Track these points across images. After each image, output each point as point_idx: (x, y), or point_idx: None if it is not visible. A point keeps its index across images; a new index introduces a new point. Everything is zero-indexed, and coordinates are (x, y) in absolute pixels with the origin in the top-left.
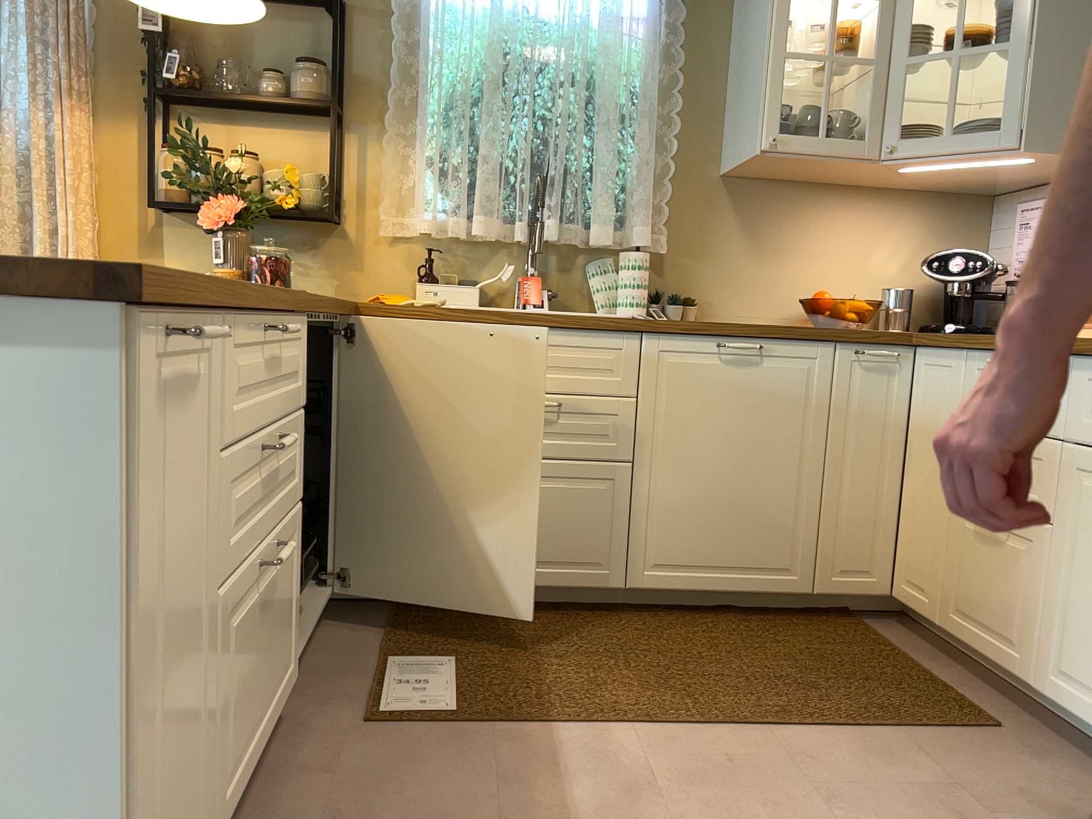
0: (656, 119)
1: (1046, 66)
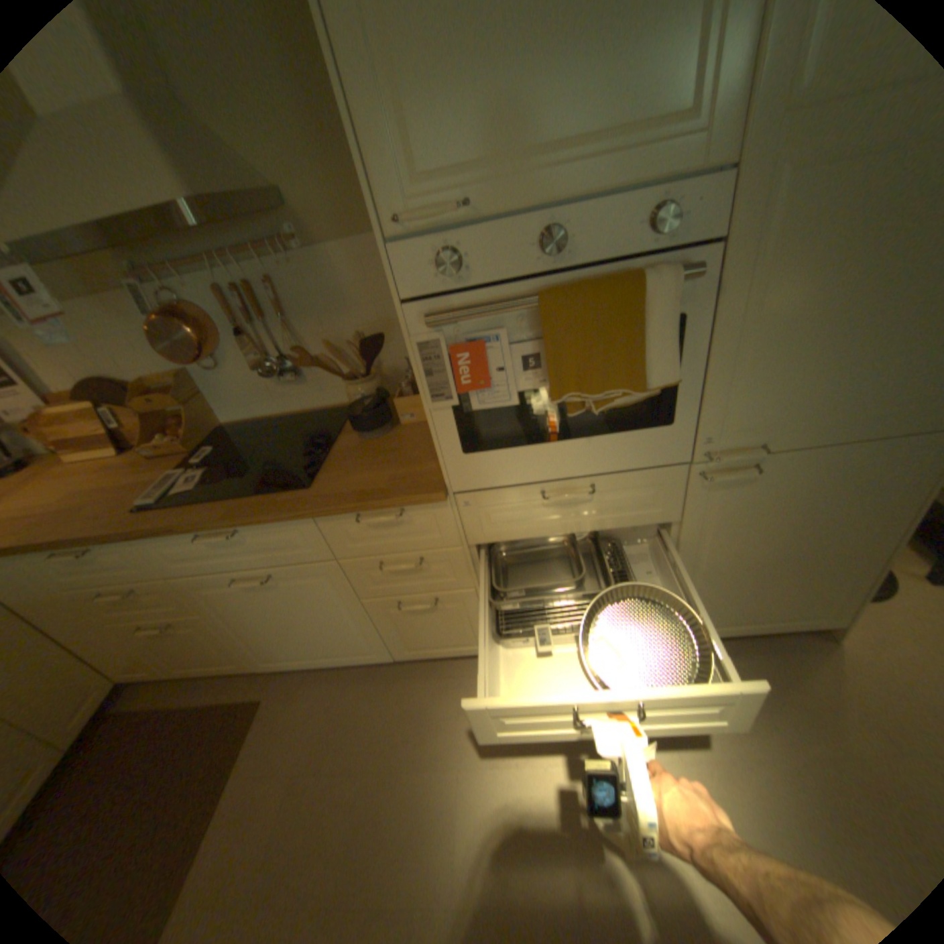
0: None
1: None
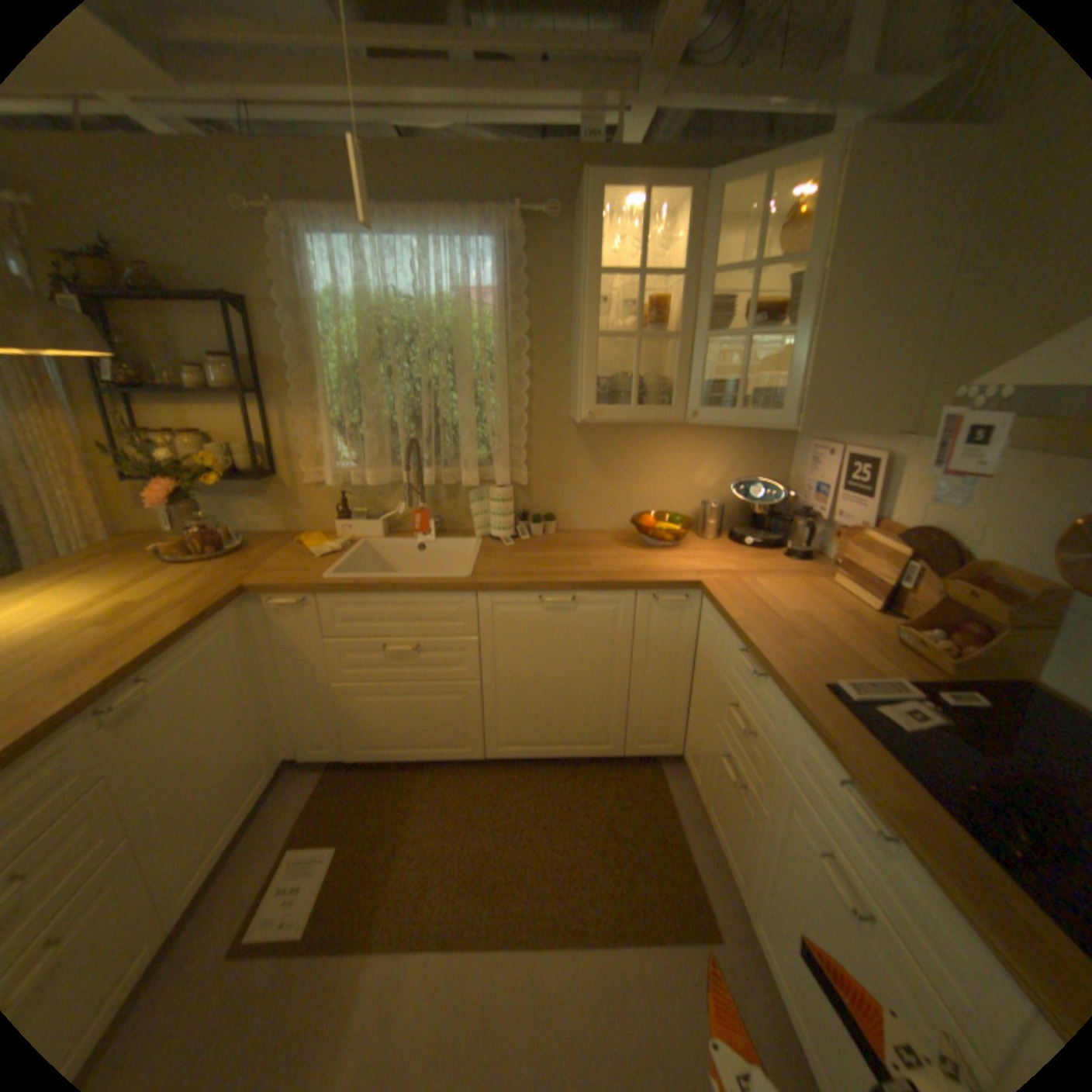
0: (511, 375)
1: (828, 352)
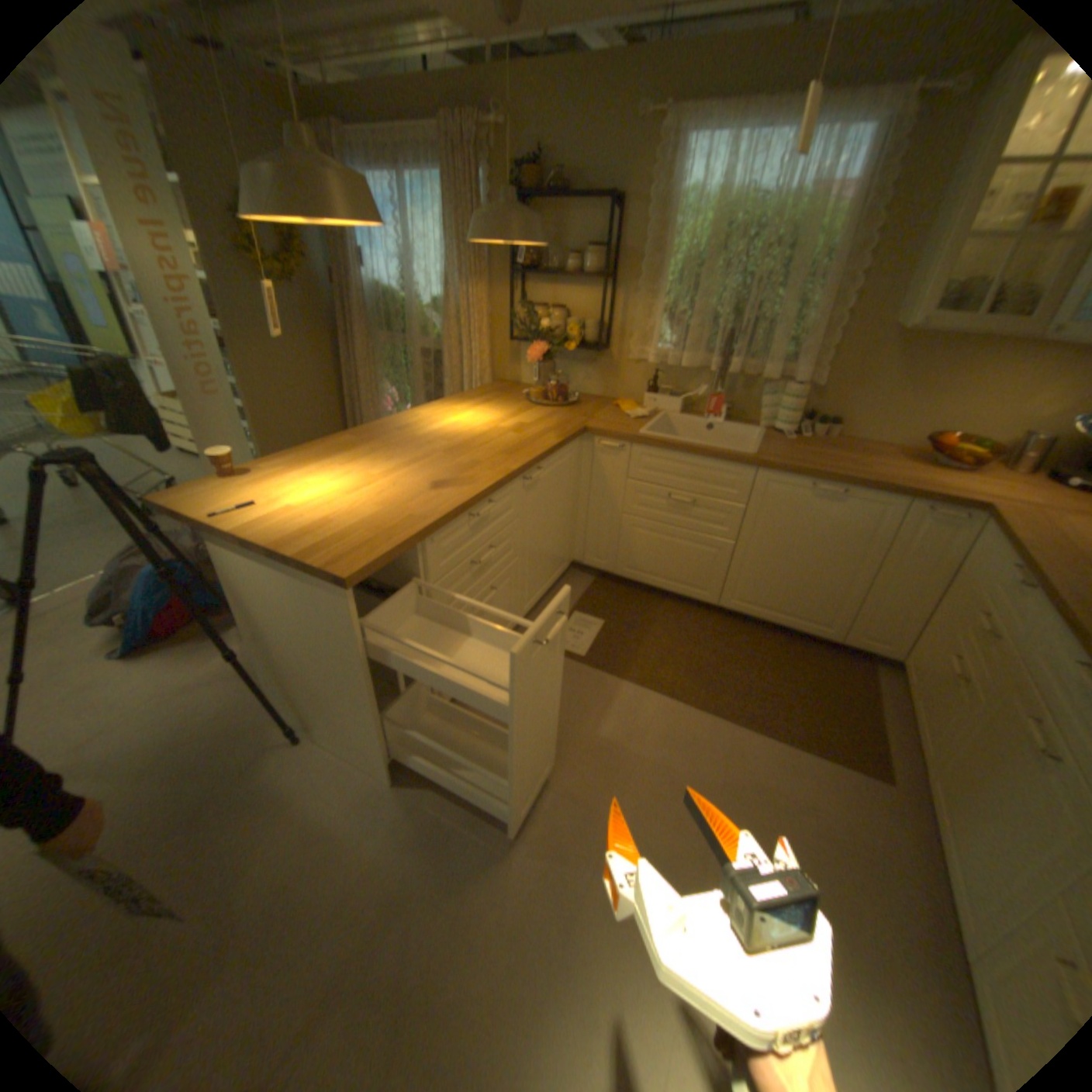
0: (844, 274)
1: None
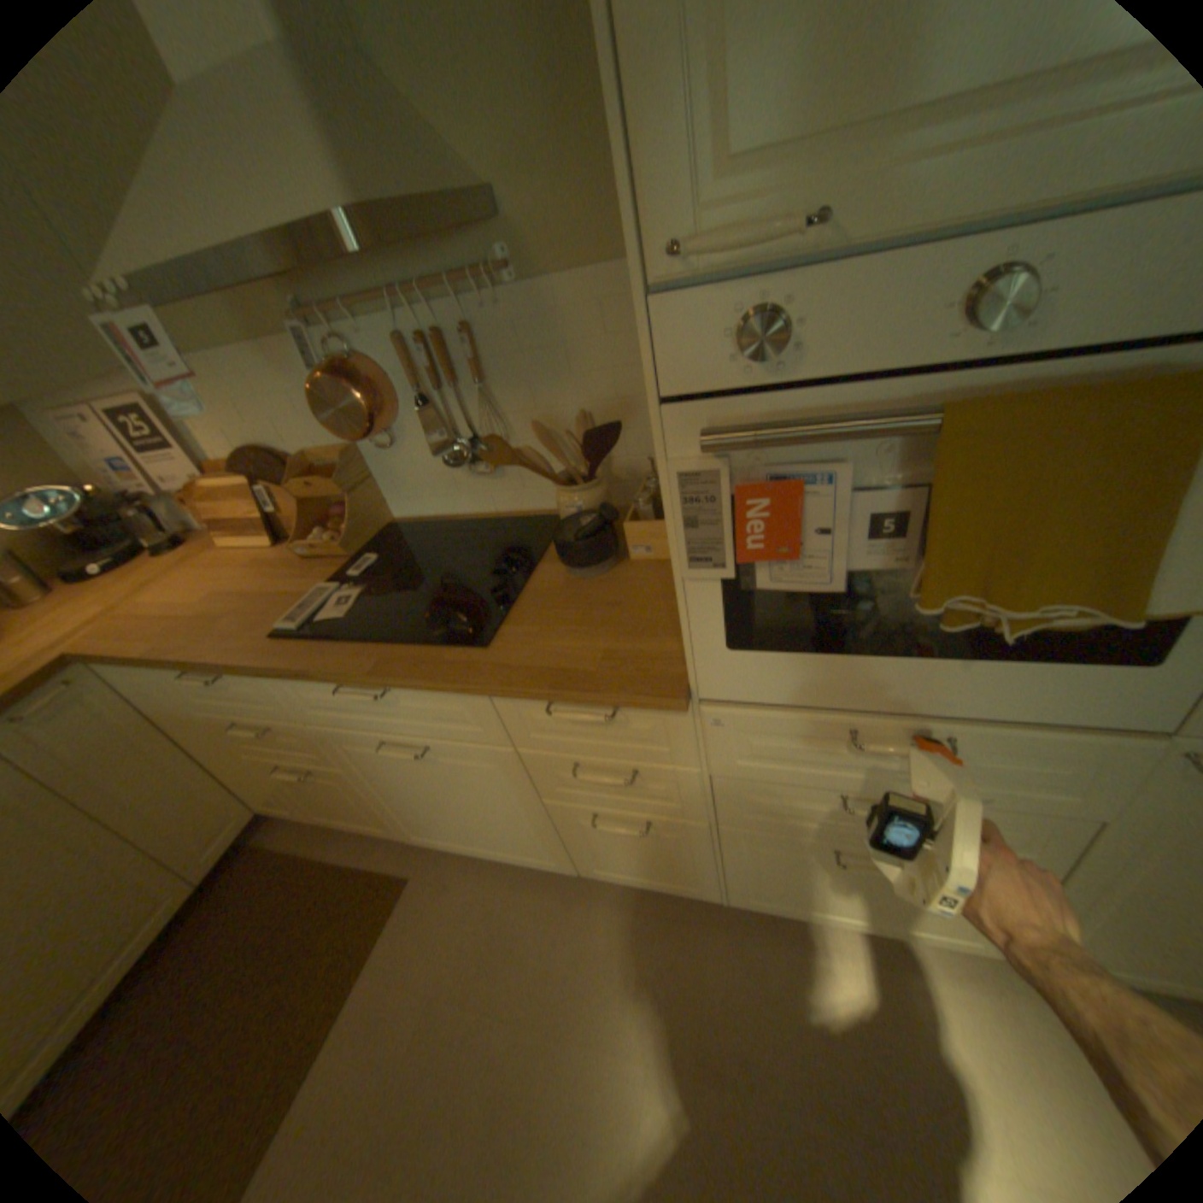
0: None
1: None
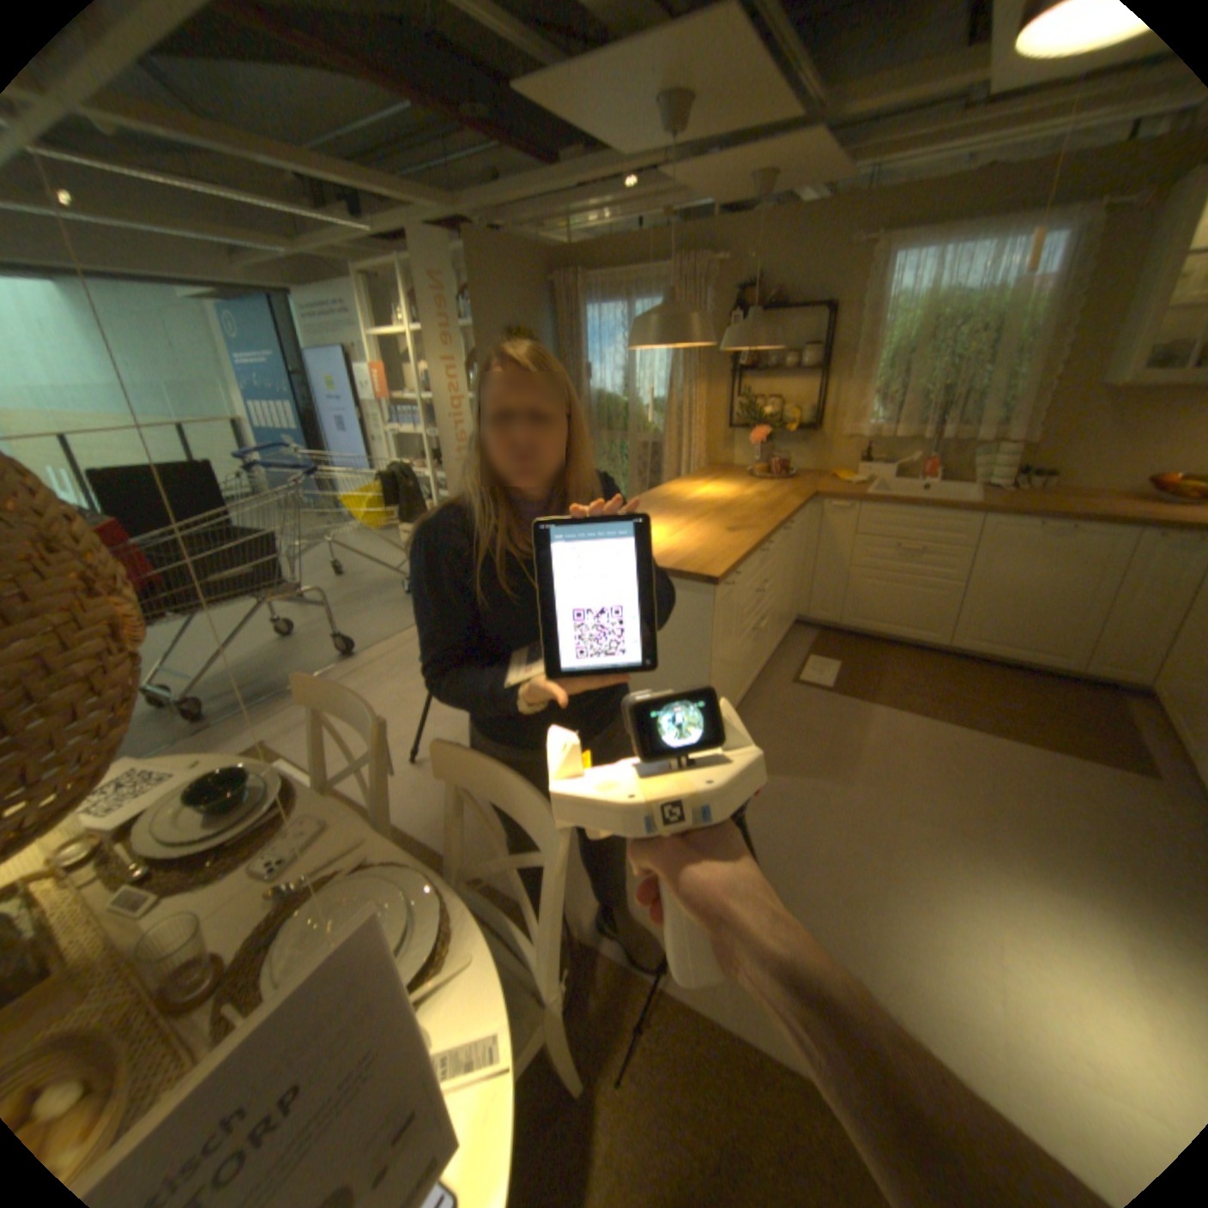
0: (1049, 348)
1: None
